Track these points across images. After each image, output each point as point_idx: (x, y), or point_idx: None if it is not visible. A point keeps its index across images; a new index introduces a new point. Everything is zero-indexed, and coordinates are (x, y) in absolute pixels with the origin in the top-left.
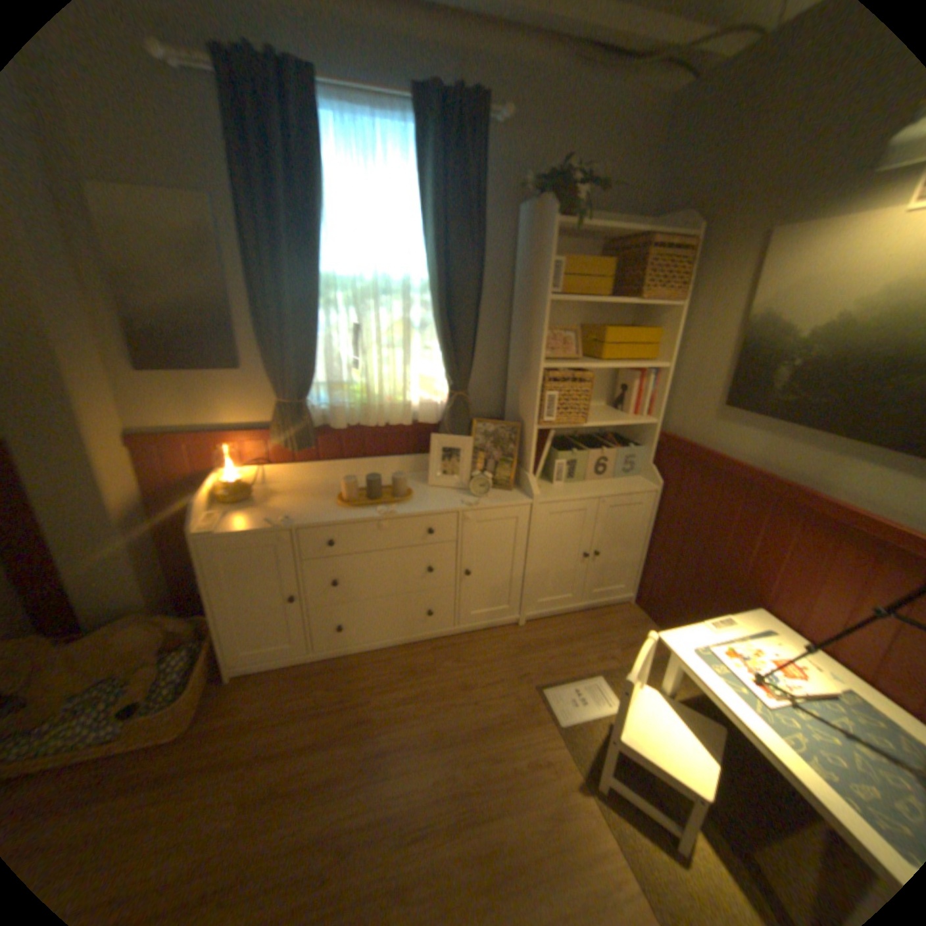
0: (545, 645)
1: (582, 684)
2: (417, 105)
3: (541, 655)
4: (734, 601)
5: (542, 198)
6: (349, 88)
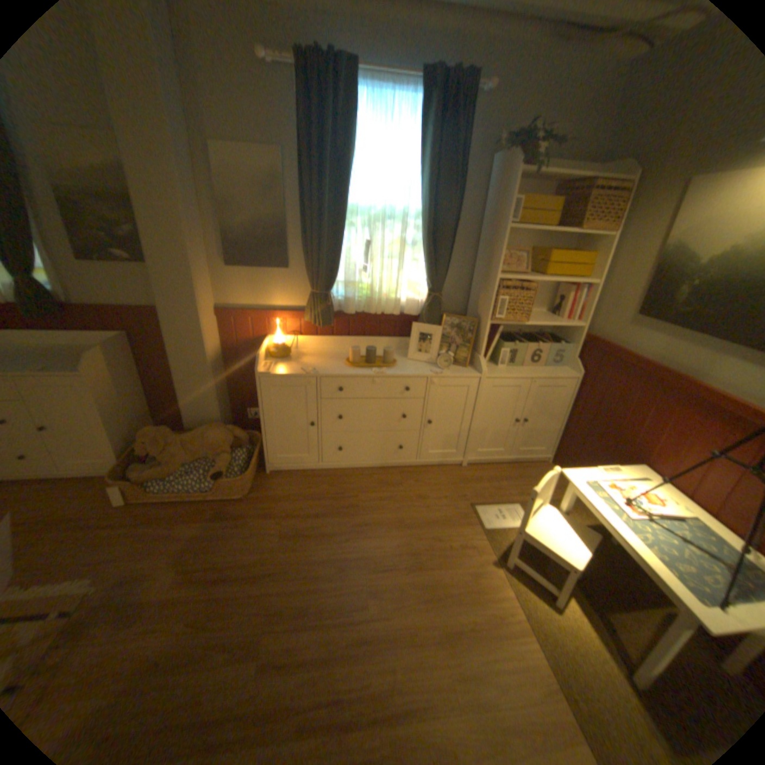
0: (479, 481)
1: (504, 507)
2: (425, 81)
3: (476, 486)
4: (626, 460)
5: (512, 148)
6: (378, 71)
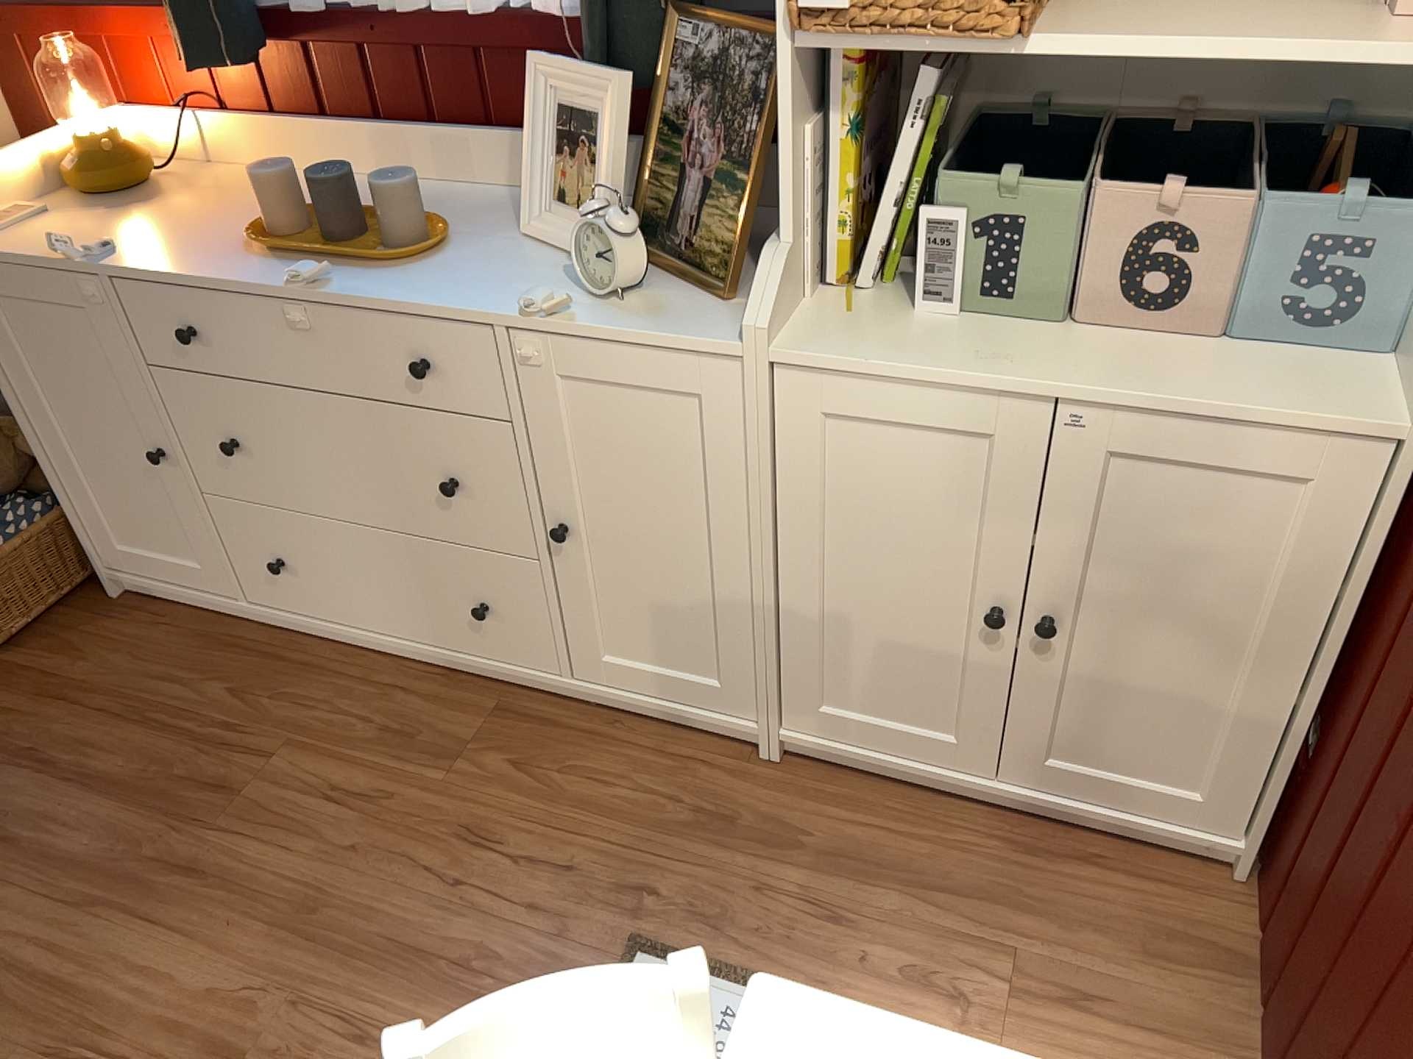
0: (786, 842)
1: None
2: None
3: (745, 862)
4: None
5: None
6: None
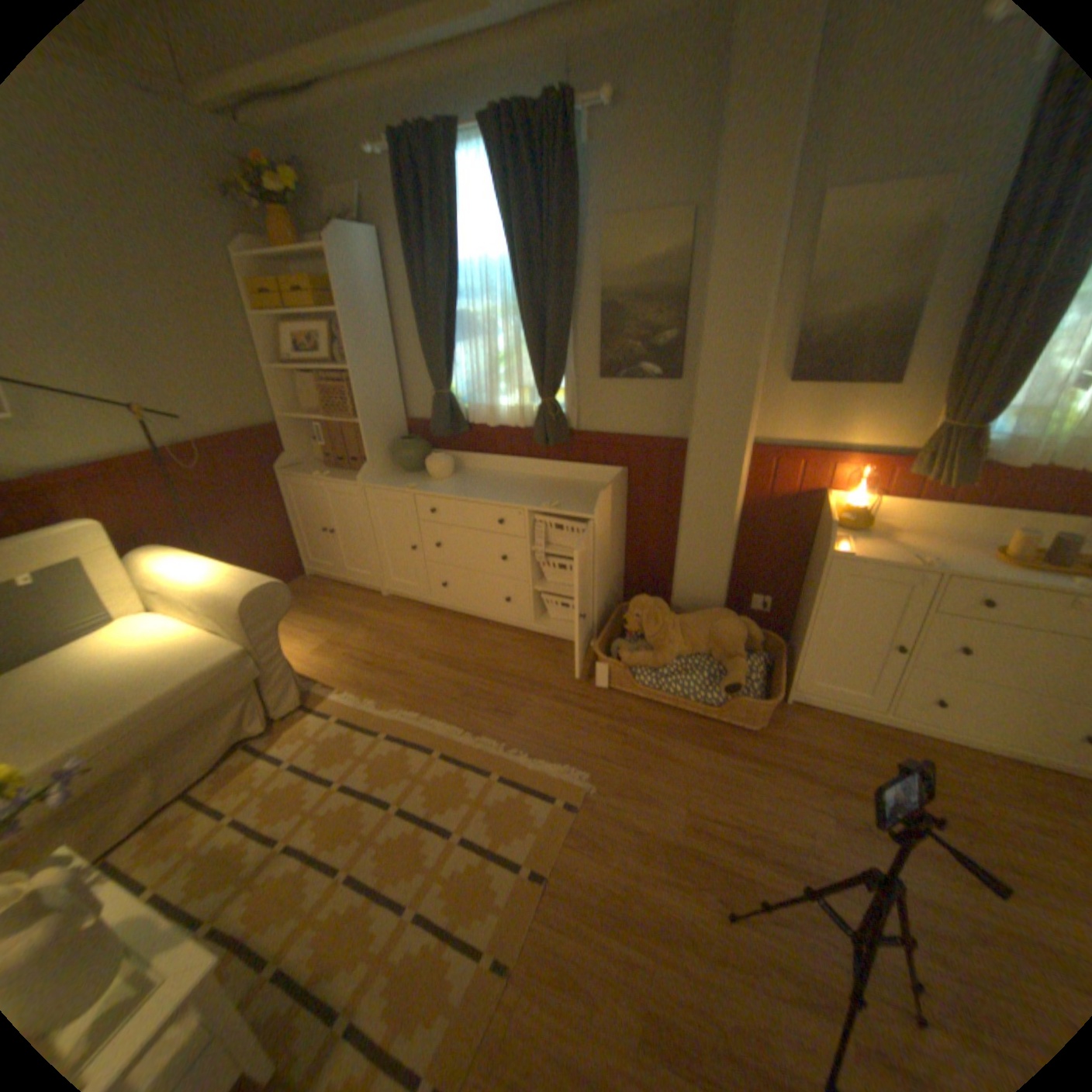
0: None
1: None
2: None
3: None
4: None
5: None
6: None
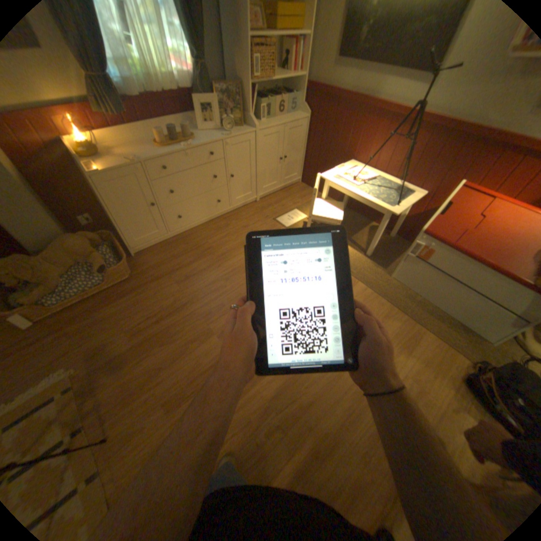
0: (270, 205)
1: (289, 213)
2: None
3: (269, 209)
4: (341, 162)
5: None
6: None
